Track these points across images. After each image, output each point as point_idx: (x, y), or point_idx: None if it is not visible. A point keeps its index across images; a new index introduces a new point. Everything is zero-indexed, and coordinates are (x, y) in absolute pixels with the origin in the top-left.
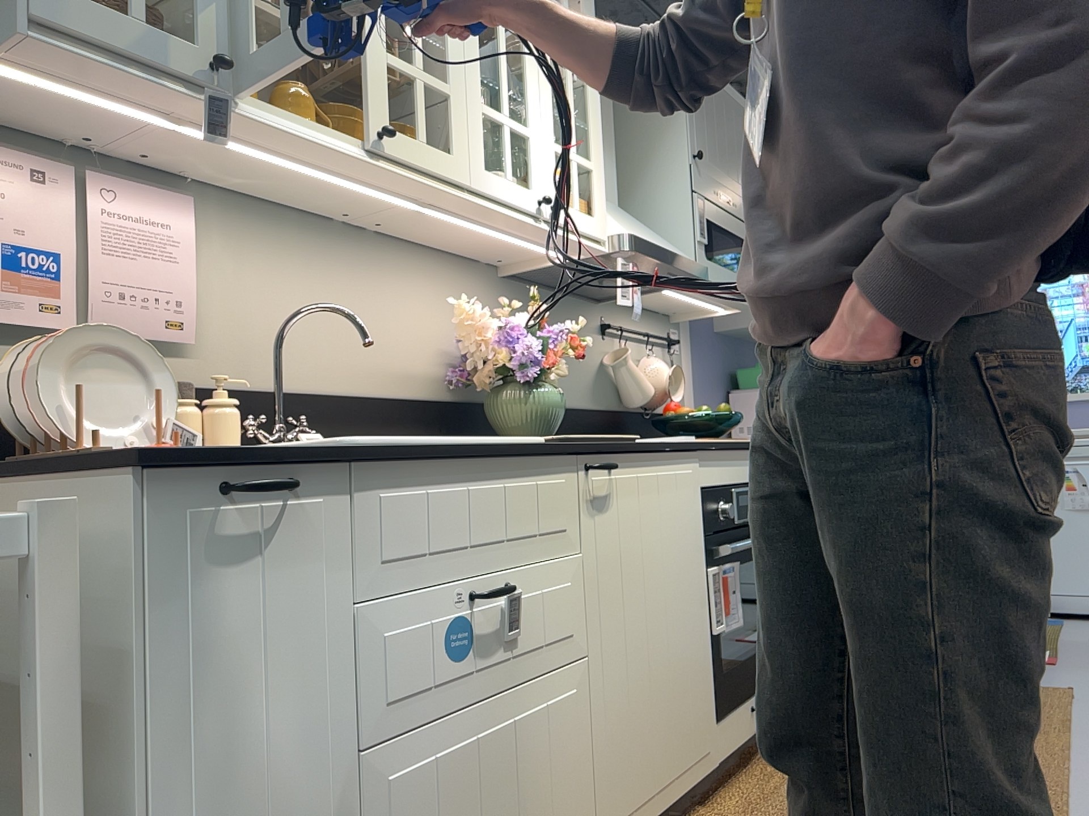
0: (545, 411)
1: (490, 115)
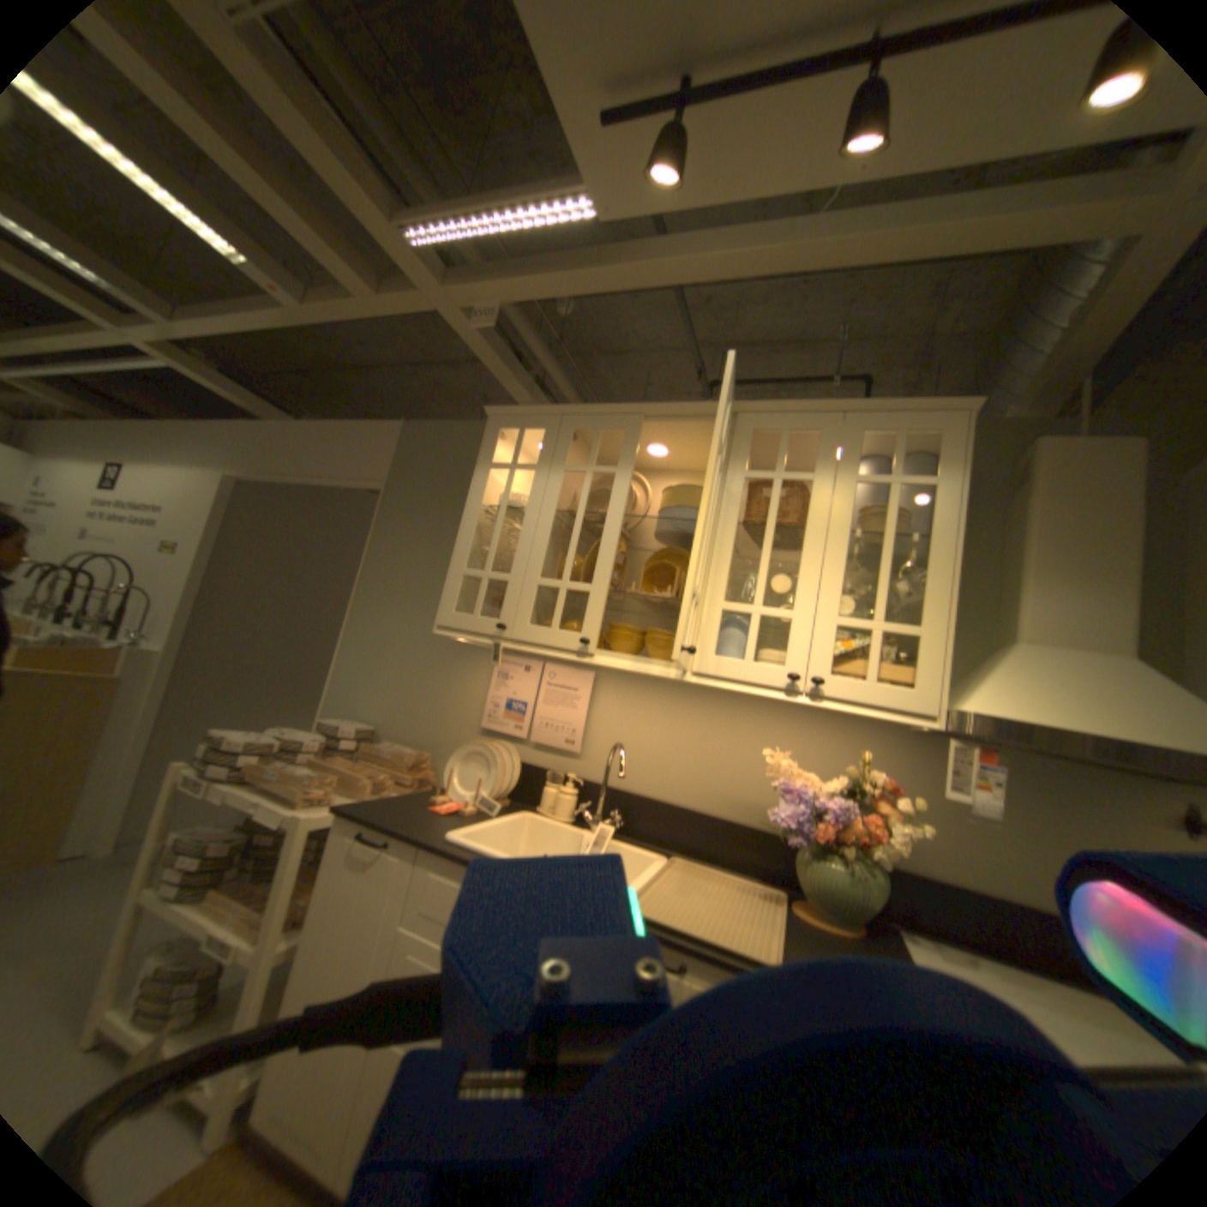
0: (836, 890)
1: (733, 609)
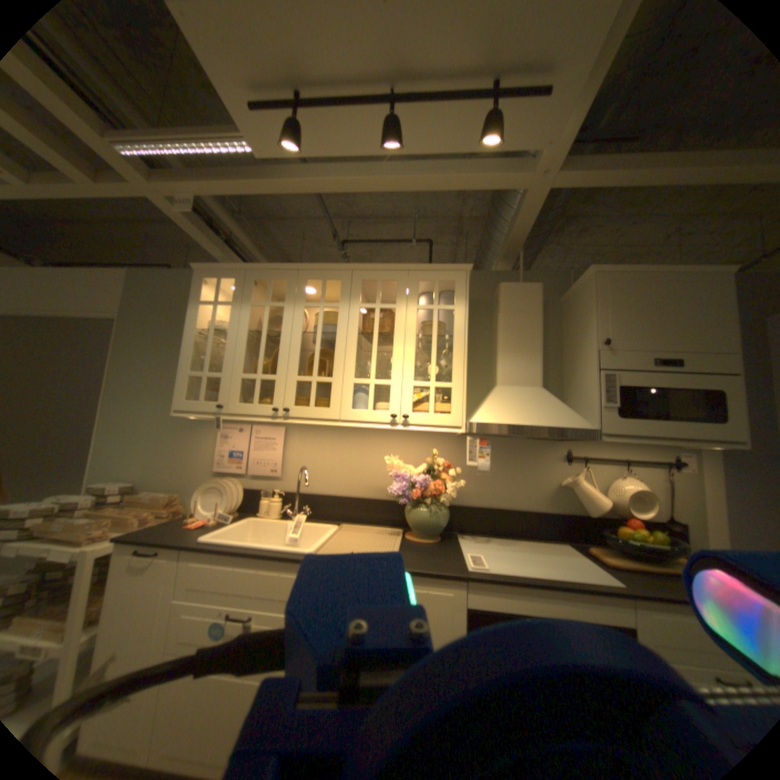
0: (423, 520)
1: (359, 382)
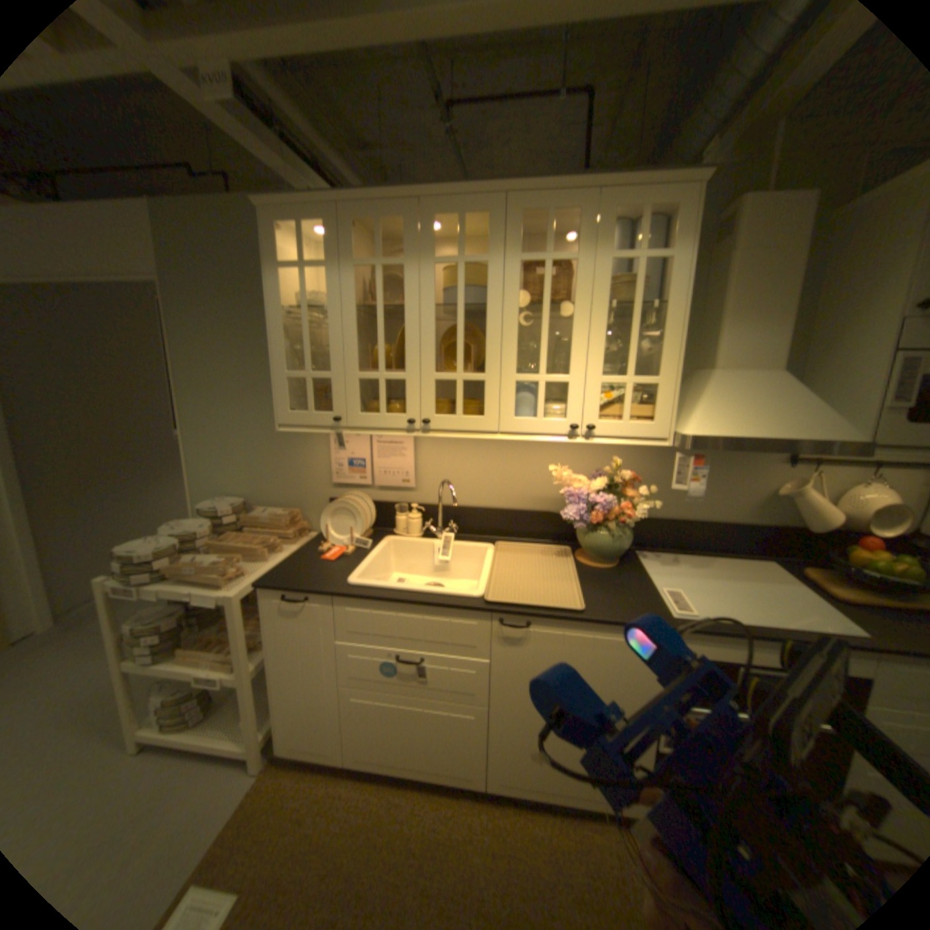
0: (603, 546)
1: (524, 381)
